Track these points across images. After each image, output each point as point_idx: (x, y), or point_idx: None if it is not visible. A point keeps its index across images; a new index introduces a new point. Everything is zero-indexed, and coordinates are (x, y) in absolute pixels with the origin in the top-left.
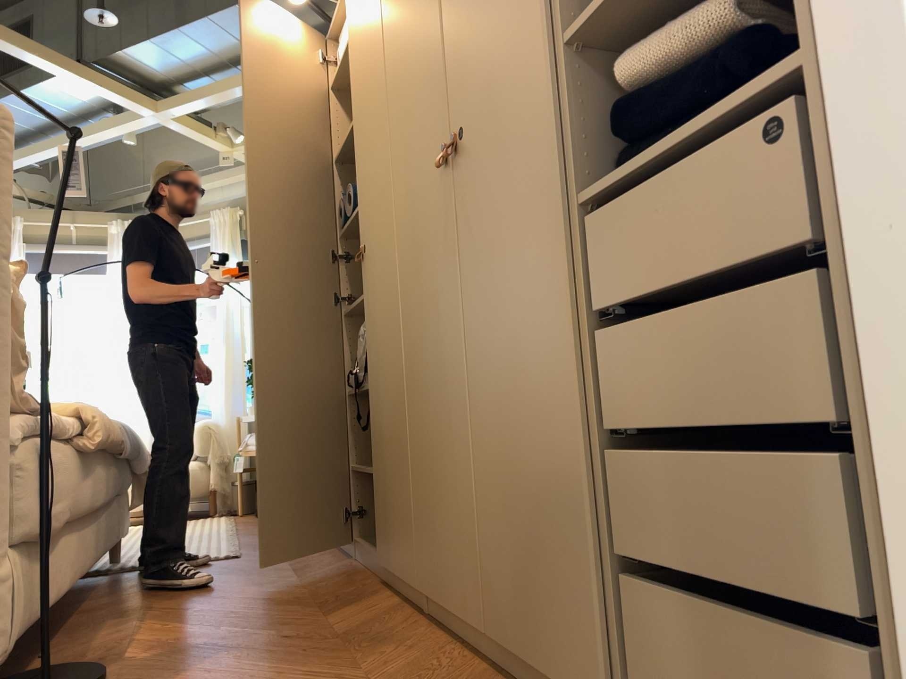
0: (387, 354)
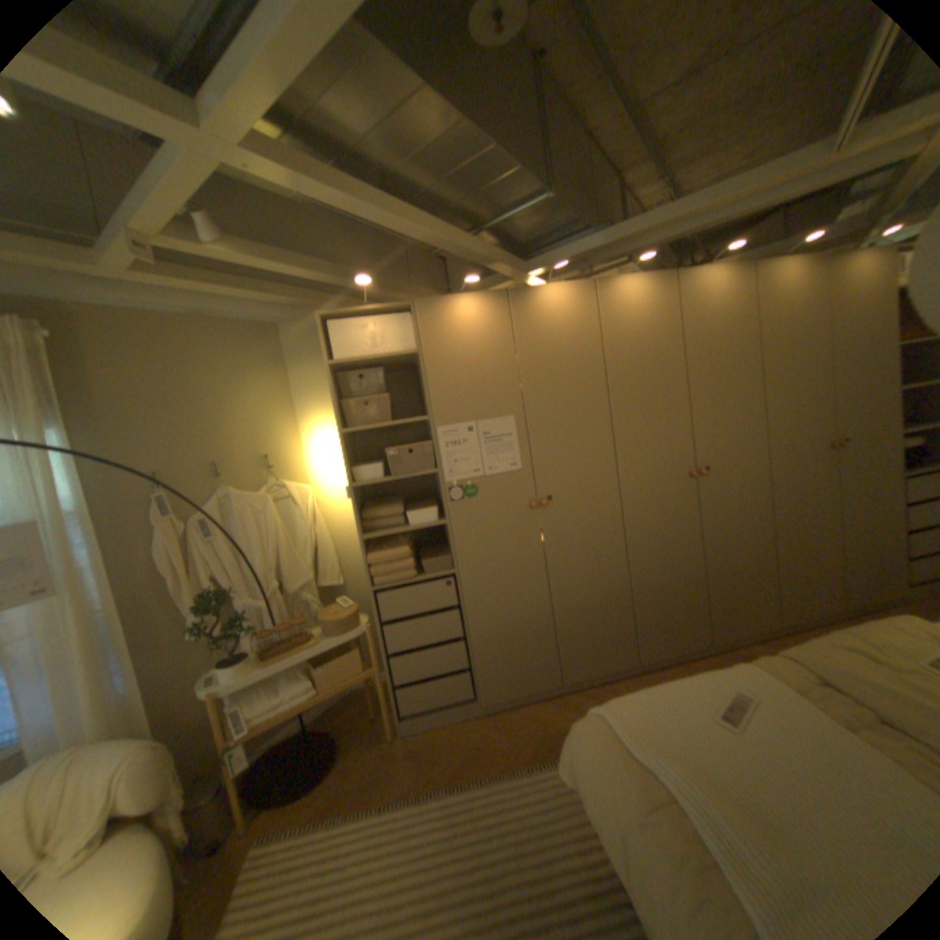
0: (742, 531)
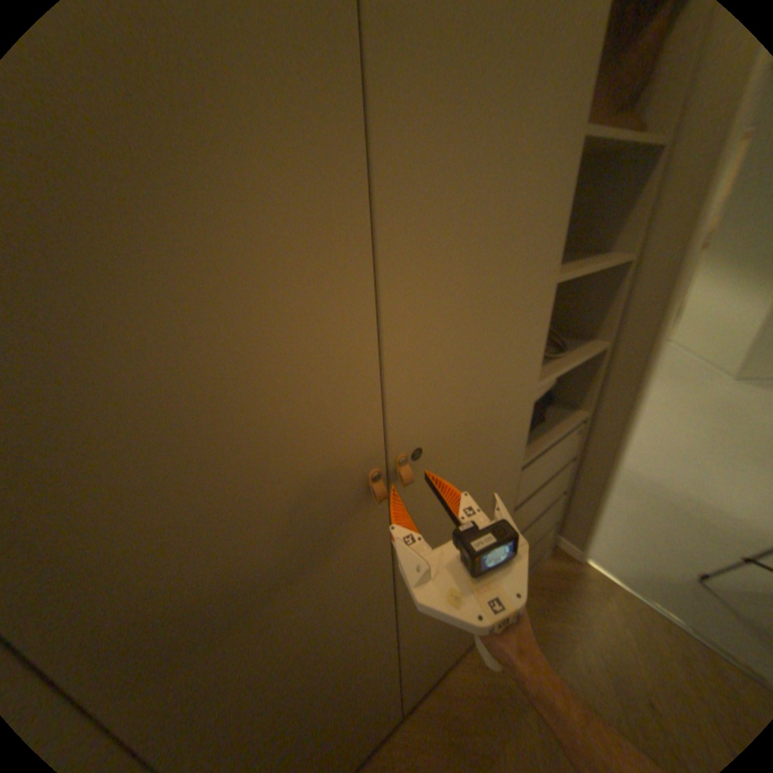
0: None
